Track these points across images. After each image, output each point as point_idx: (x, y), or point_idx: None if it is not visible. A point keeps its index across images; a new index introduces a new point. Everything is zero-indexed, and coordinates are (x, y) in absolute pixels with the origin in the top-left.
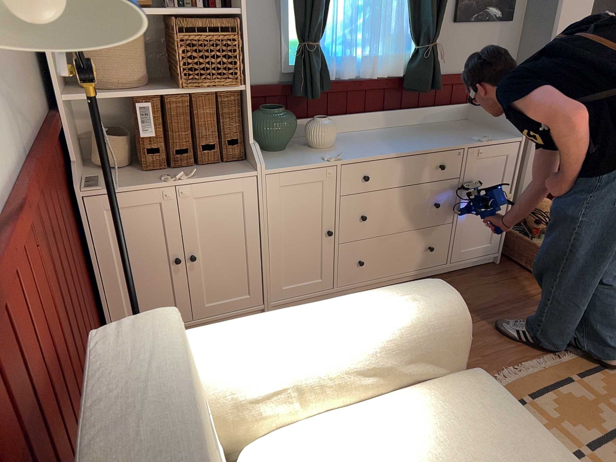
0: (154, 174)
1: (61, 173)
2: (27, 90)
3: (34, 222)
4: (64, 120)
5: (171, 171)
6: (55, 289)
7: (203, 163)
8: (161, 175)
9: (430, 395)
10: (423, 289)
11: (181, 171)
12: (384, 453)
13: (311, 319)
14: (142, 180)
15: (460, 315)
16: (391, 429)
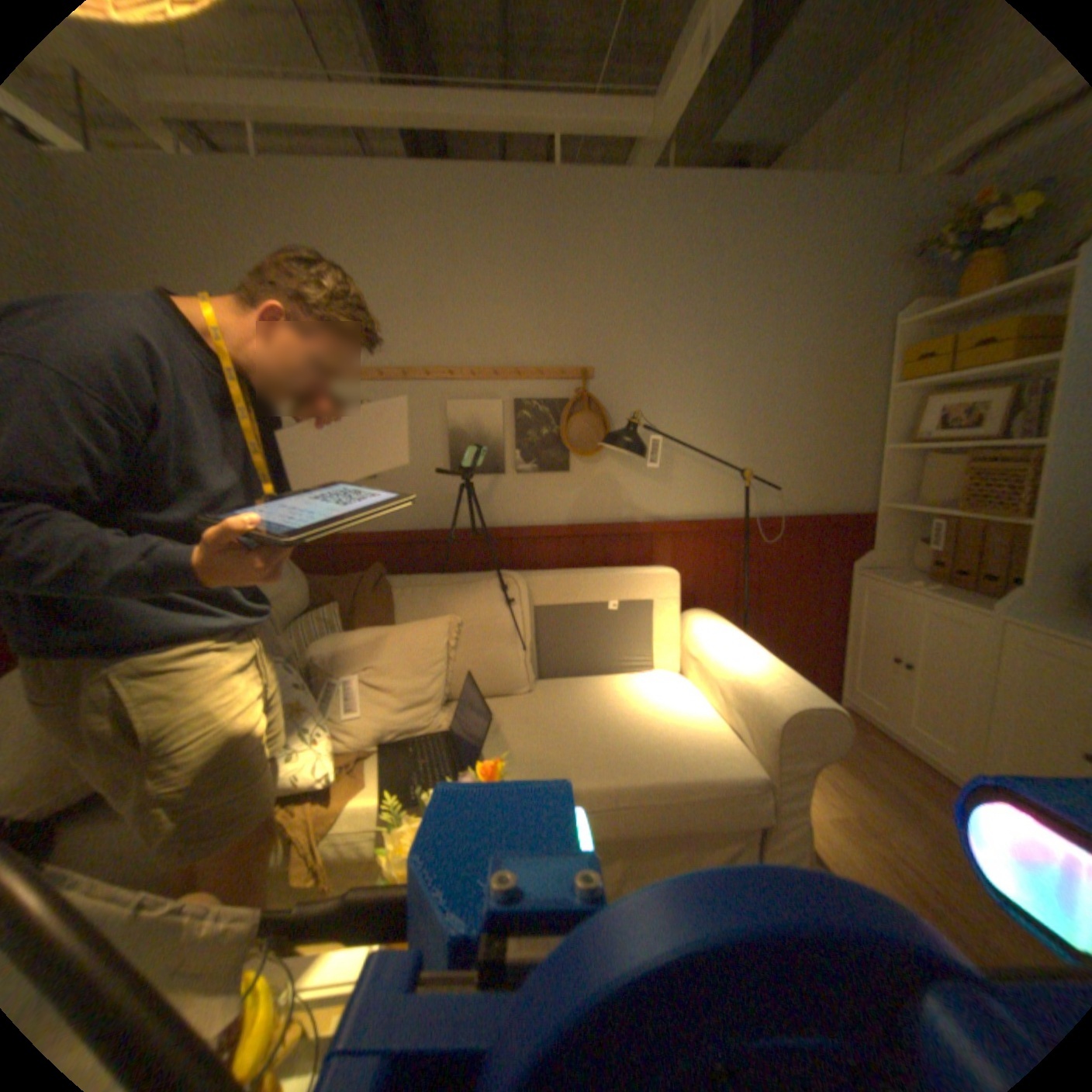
0: (929, 582)
1: (843, 549)
2: (819, 489)
3: (738, 544)
4: (881, 518)
5: (945, 586)
6: (739, 583)
7: (984, 593)
8: (928, 584)
9: (727, 739)
10: (812, 695)
11: (952, 589)
12: (671, 709)
13: (745, 648)
14: (906, 580)
15: (791, 721)
16: (691, 715)
